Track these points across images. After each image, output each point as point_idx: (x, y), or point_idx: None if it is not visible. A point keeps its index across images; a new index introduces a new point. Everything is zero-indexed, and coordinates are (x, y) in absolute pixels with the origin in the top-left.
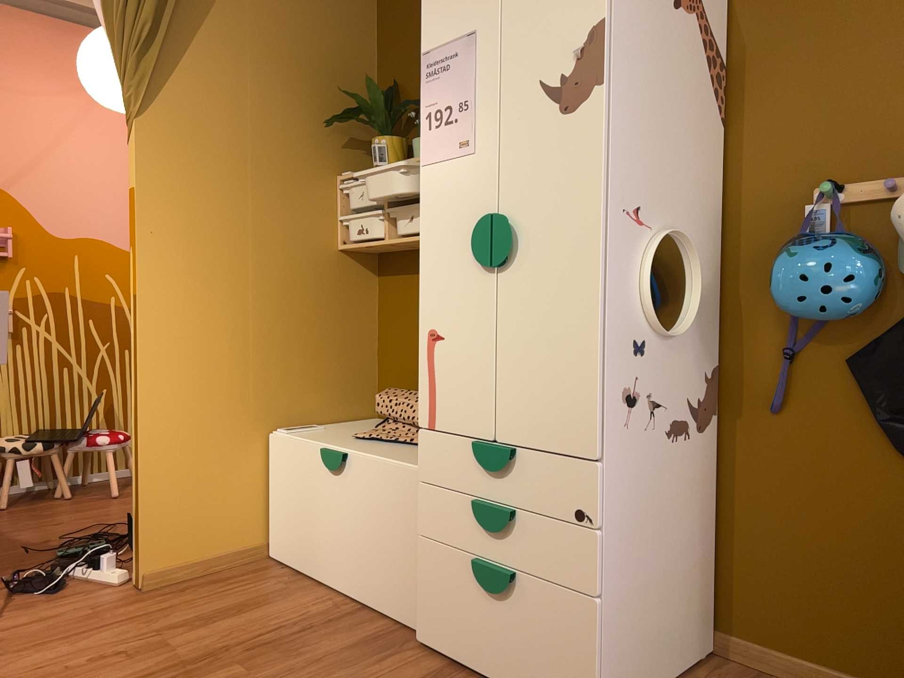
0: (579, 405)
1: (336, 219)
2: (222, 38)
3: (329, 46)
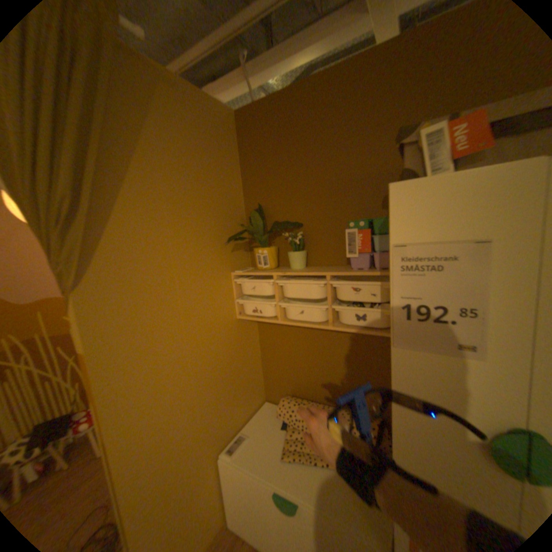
0: None
1: (234, 300)
2: (139, 194)
3: (215, 184)
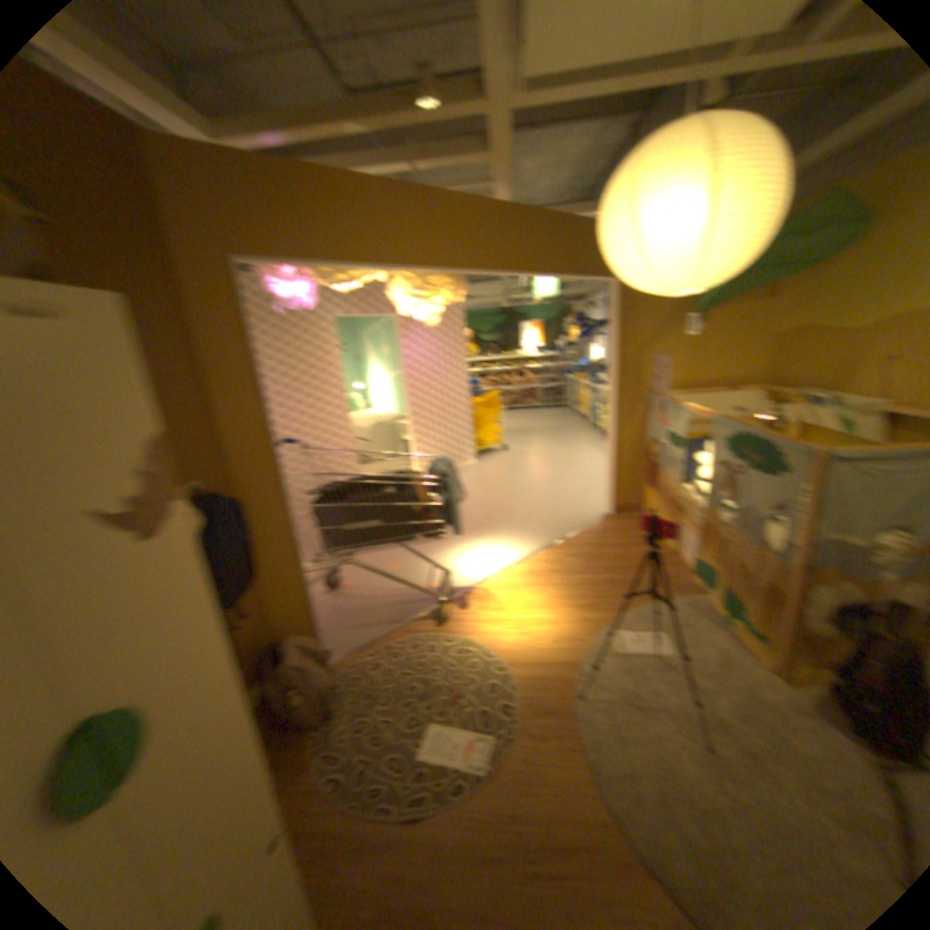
0: (253, 776)
1: None
2: None
3: None
